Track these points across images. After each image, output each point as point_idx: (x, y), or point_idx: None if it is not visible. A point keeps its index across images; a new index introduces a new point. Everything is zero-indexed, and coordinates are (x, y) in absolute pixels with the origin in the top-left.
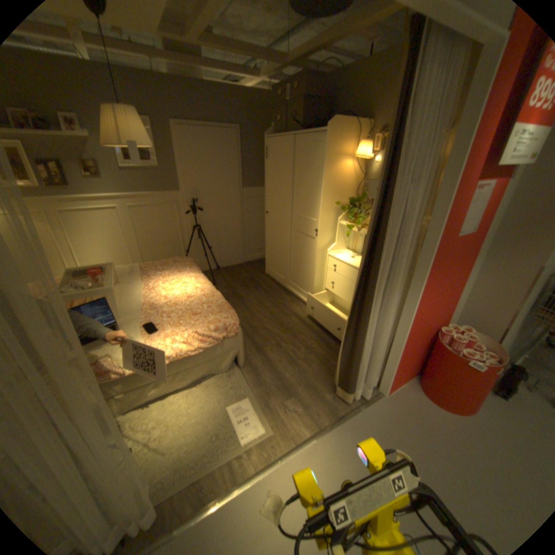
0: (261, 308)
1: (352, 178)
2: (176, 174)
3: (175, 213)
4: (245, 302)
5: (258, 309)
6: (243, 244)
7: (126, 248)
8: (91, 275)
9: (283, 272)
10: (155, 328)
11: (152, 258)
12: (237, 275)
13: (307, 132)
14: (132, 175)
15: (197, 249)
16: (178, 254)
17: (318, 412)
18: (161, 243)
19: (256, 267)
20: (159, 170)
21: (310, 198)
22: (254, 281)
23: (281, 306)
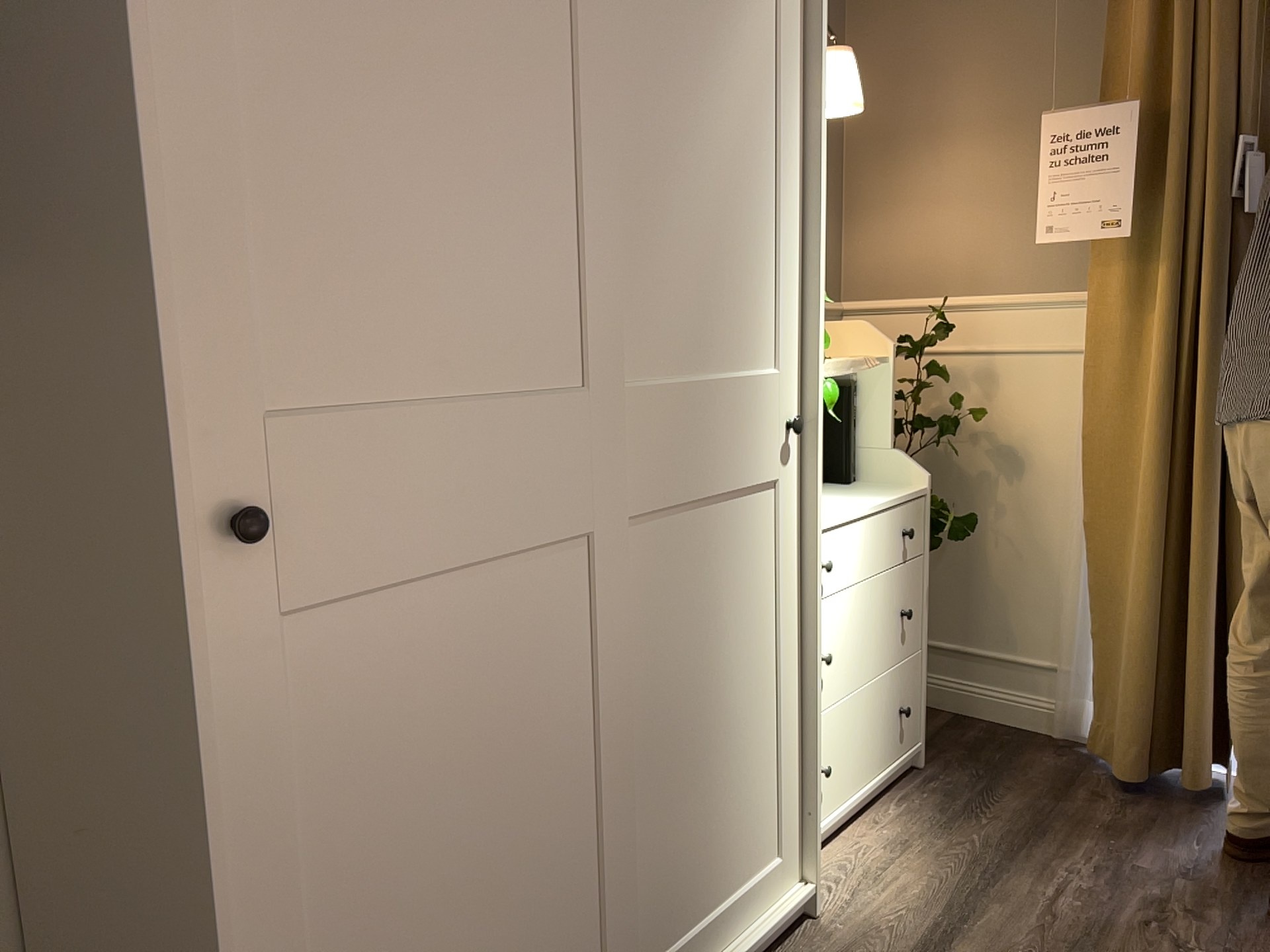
0: None
1: None
2: None
3: None
4: None
5: None
6: None
7: None
8: None
9: None
10: None
11: None
12: None
13: None
14: None
15: None
16: None
17: None
18: None
19: None
20: None
21: (734, 245)
22: None
23: None
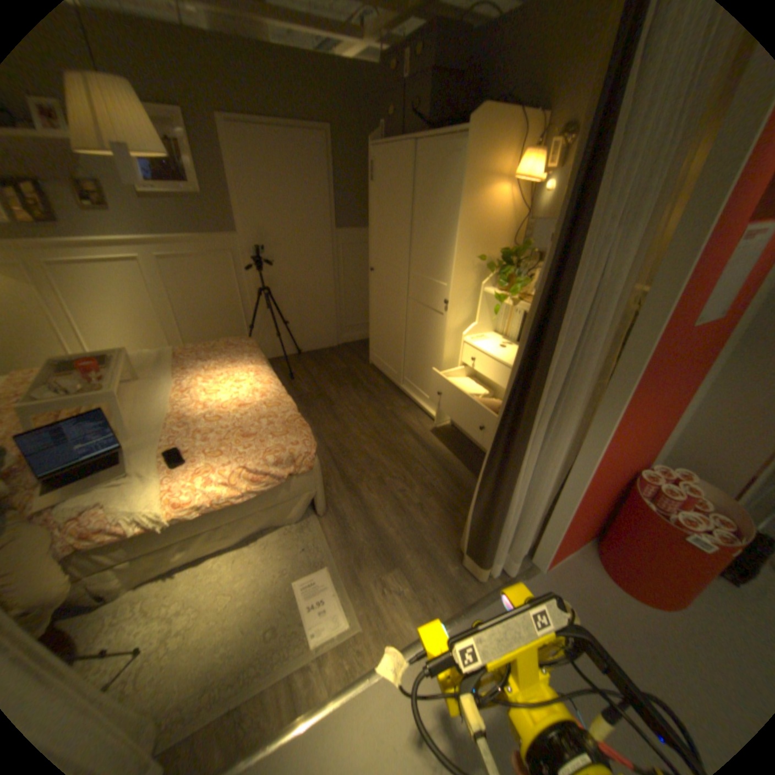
0: (359, 418)
1: (508, 216)
2: (230, 206)
3: (231, 268)
4: (336, 408)
5: (354, 421)
6: (337, 317)
7: (158, 322)
8: (87, 369)
9: (395, 363)
10: (181, 459)
11: (198, 337)
12: (327, 364)
13: (436, 135)
14: (160, 206)
15: (267, 324)
16: (239, 331)
17: (434, 598)
18: (211, 315)
19: (357, 353)
20: (202, 199)
21: (438, 248)
22: (352, 375)
23: (390, 417)
